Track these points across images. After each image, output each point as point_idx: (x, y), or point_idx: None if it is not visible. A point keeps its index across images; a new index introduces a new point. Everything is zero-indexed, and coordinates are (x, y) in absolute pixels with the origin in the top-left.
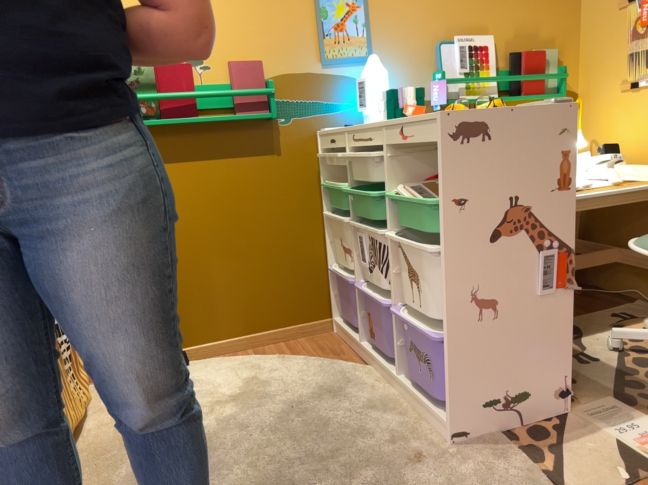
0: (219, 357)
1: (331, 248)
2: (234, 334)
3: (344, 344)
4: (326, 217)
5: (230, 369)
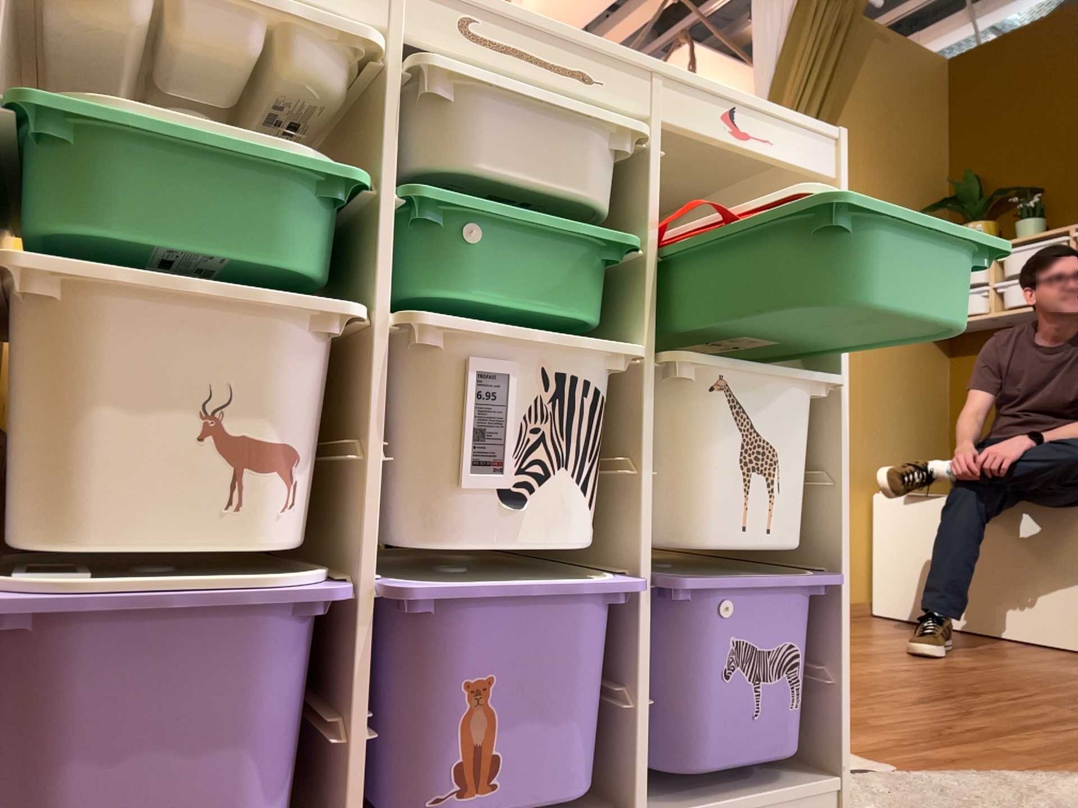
0: None
1: None
2: None
3: None
4: None
5: None
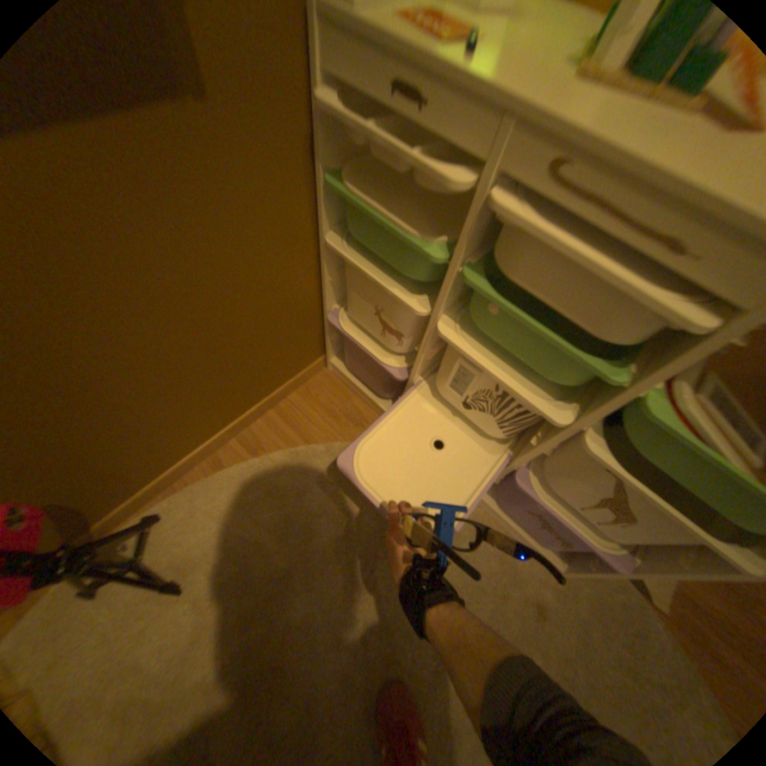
0: (202, 479)
1: (333, 288)
2: (208, 439)
3: (359, 398)
4: (328, 244)
5: (241, 510)
